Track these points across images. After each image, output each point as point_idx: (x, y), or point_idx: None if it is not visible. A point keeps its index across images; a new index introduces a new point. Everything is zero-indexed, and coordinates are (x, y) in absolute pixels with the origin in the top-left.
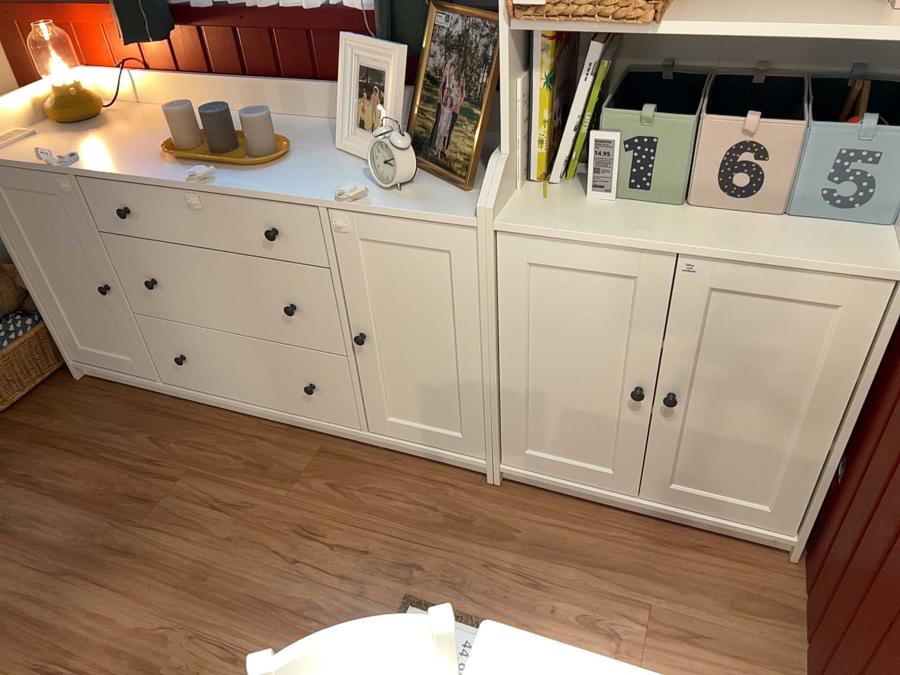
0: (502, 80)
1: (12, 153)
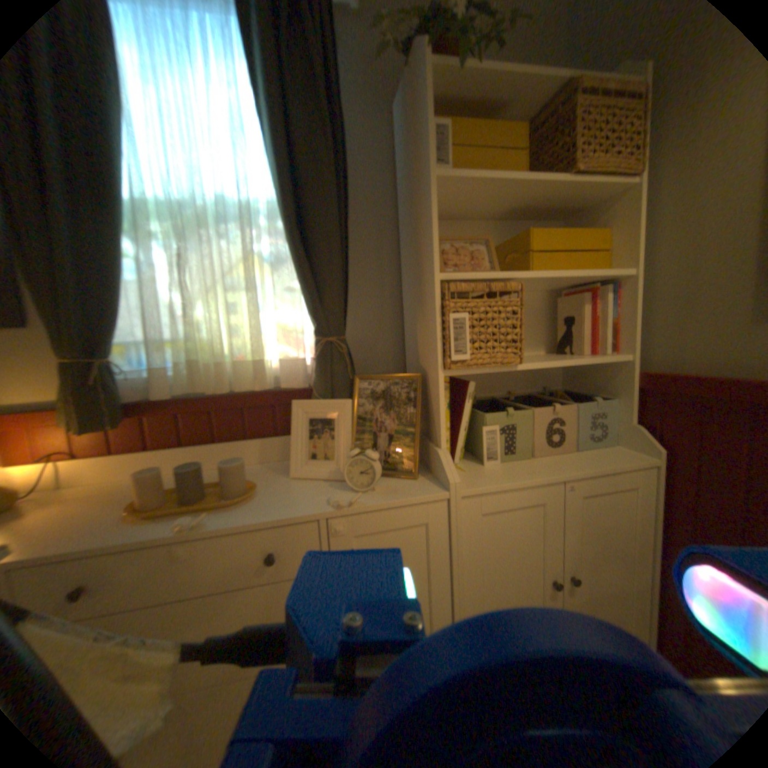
0: (440, 400)
1: None
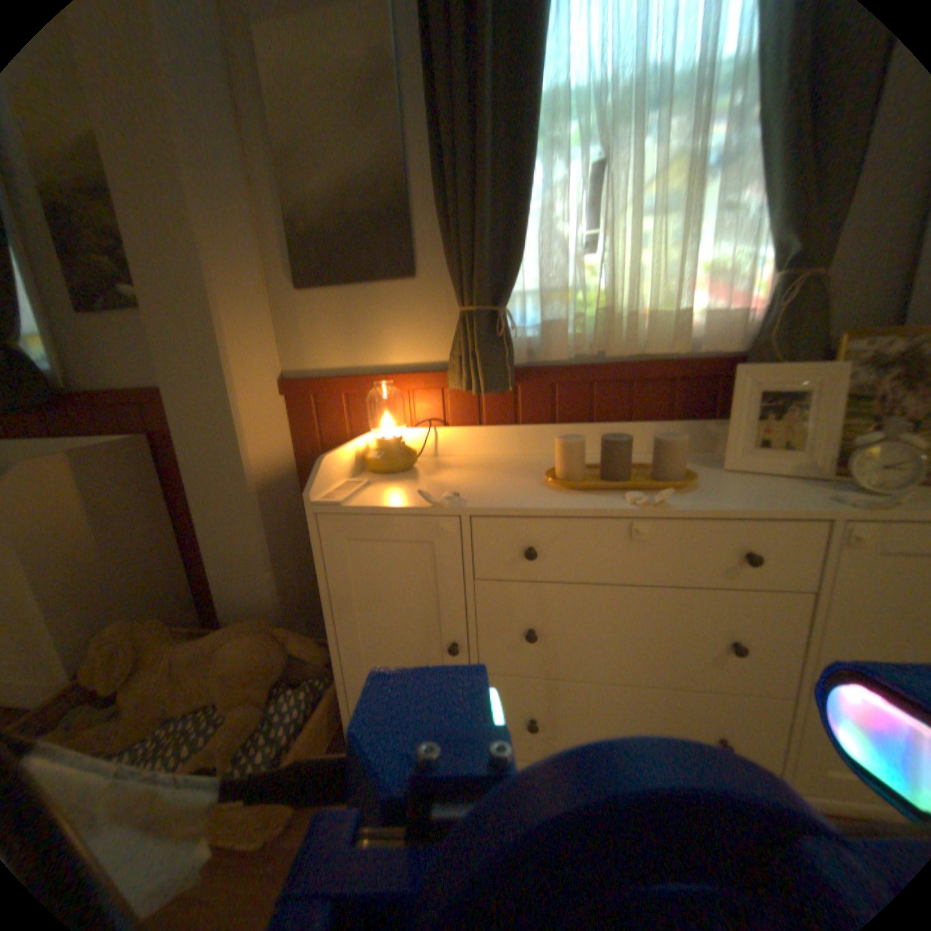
0: None
1: (332, 498)
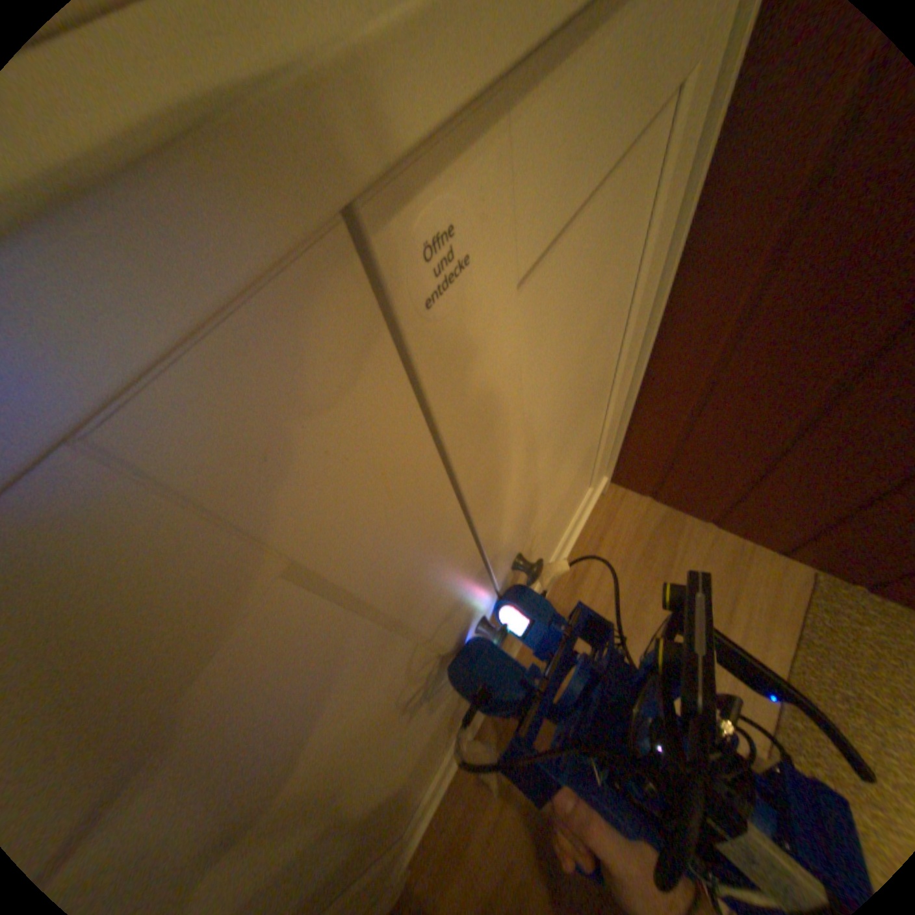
0: None
1: None
